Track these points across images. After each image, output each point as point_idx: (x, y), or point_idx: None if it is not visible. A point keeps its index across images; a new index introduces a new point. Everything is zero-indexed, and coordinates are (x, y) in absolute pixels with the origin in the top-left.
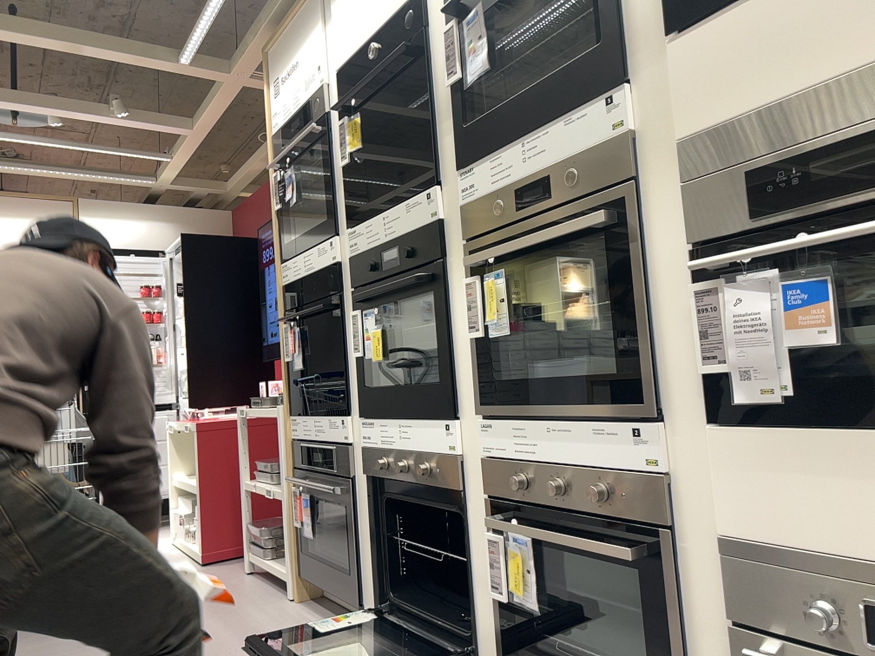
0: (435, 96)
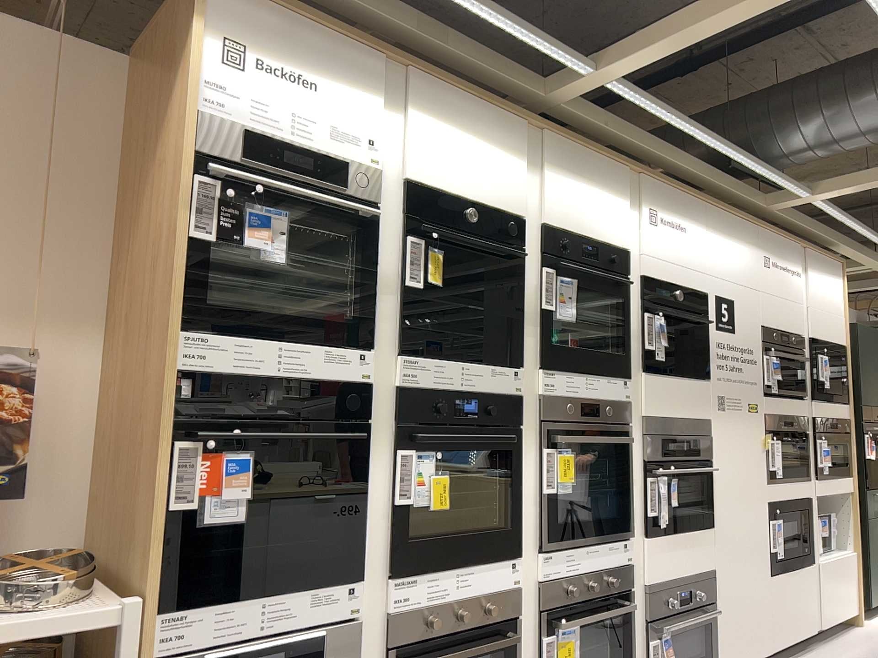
0: (520, 303)
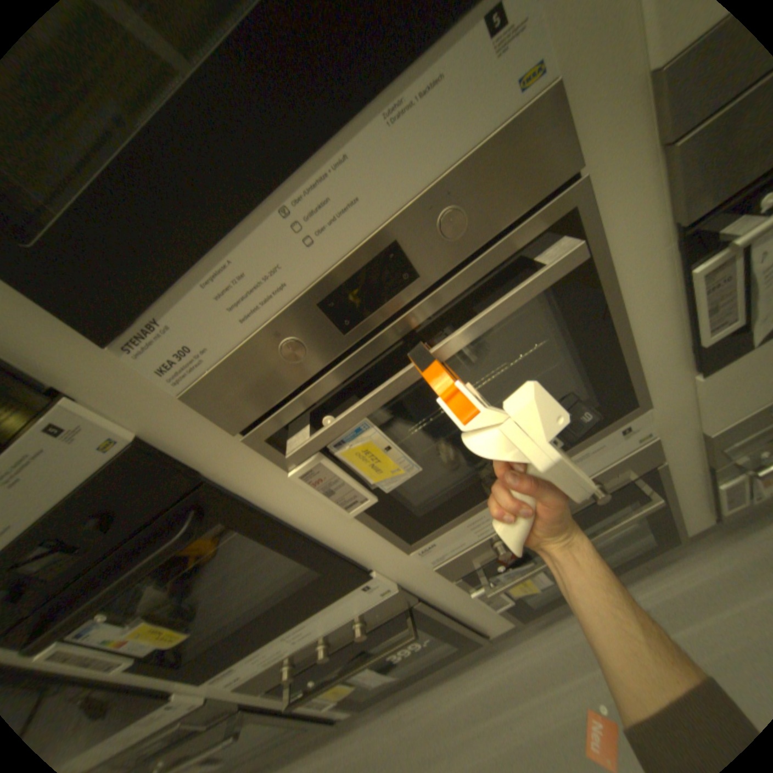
0: None
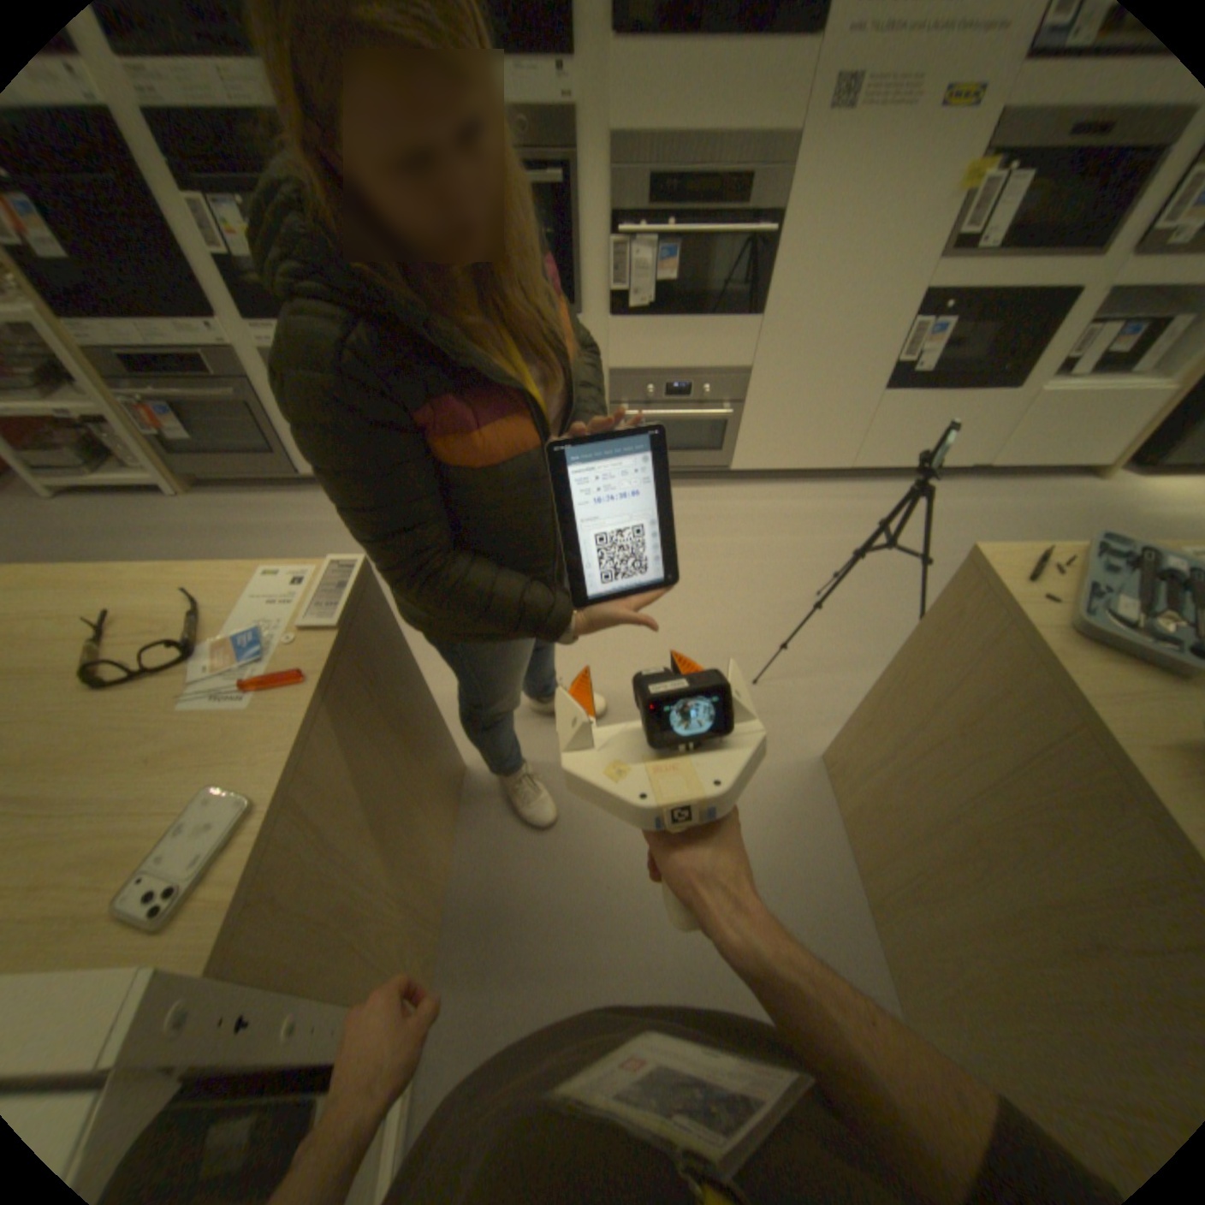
0: None
